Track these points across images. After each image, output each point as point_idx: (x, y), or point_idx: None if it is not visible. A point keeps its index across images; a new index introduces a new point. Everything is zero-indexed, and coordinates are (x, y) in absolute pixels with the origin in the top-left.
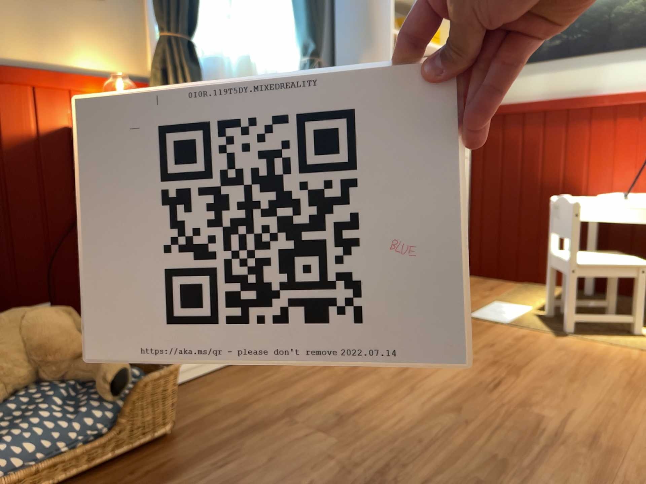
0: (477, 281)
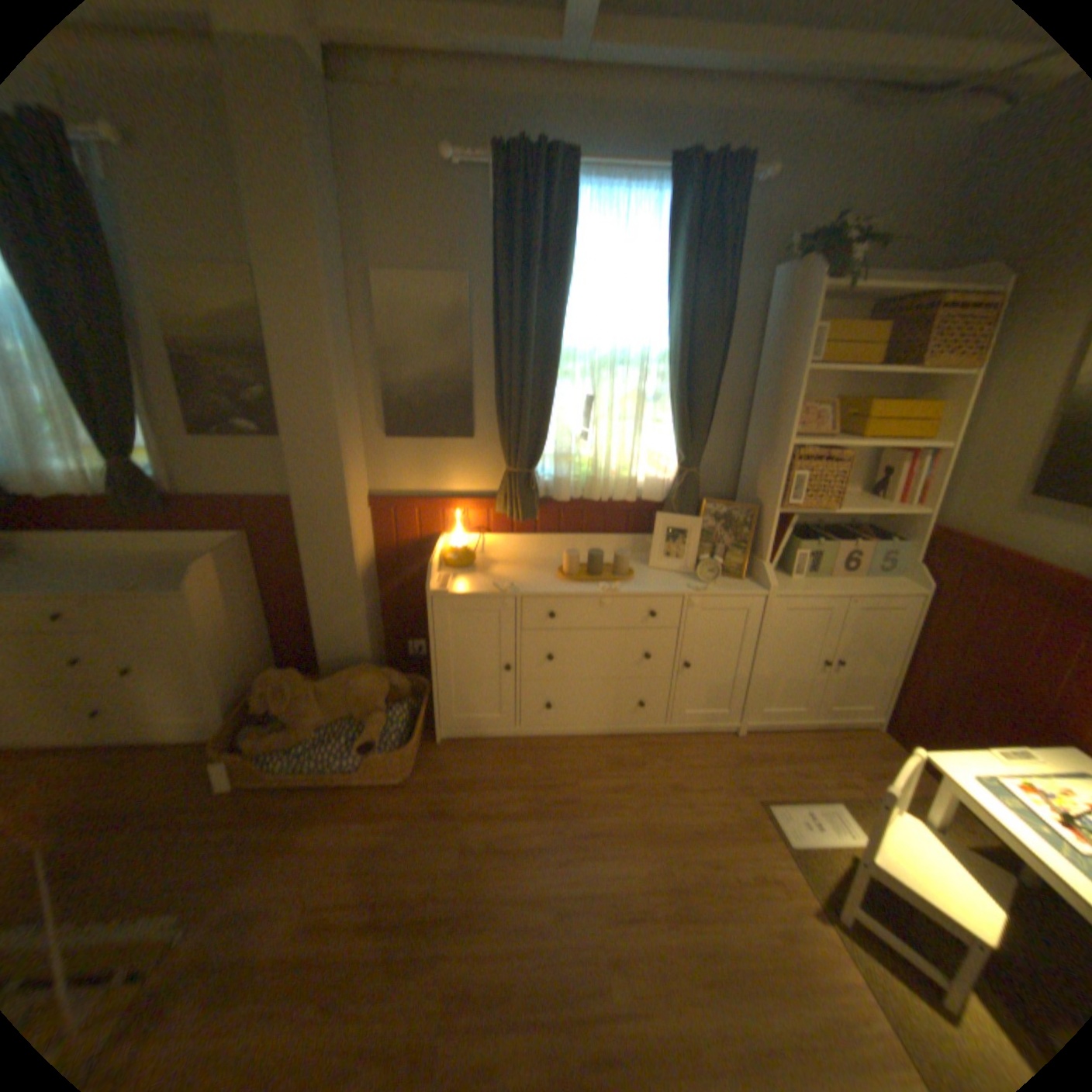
0: (884, 752)
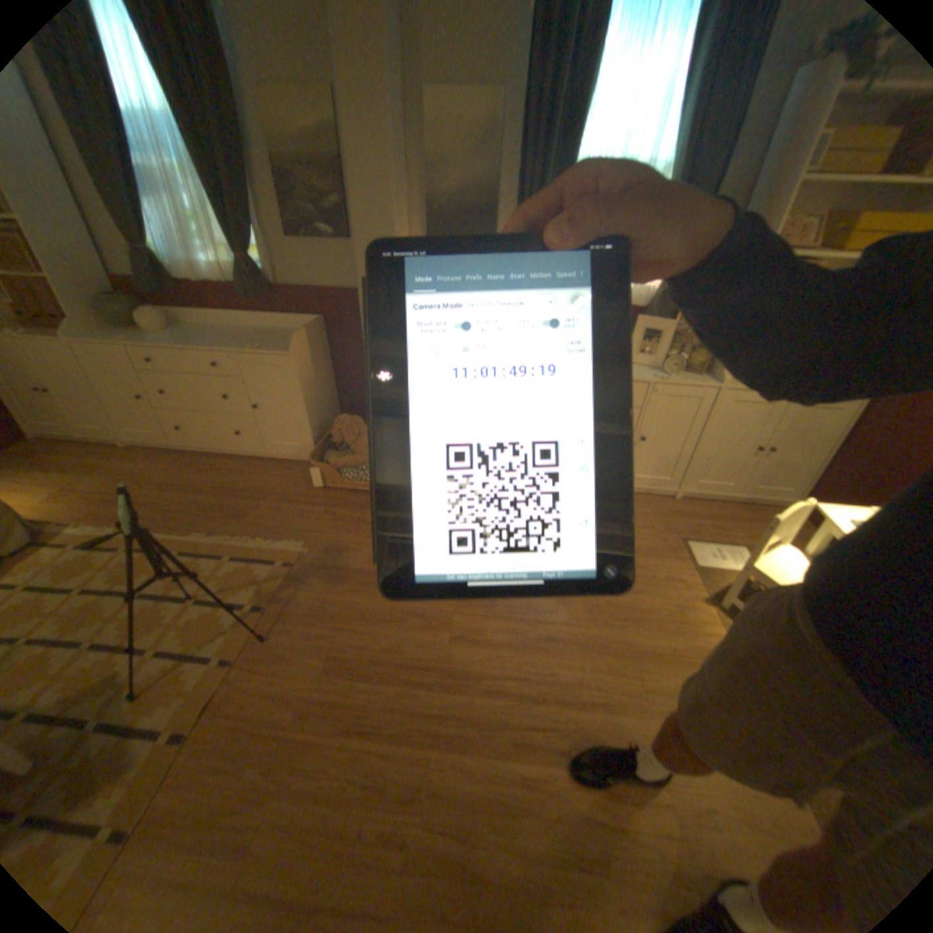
0: None
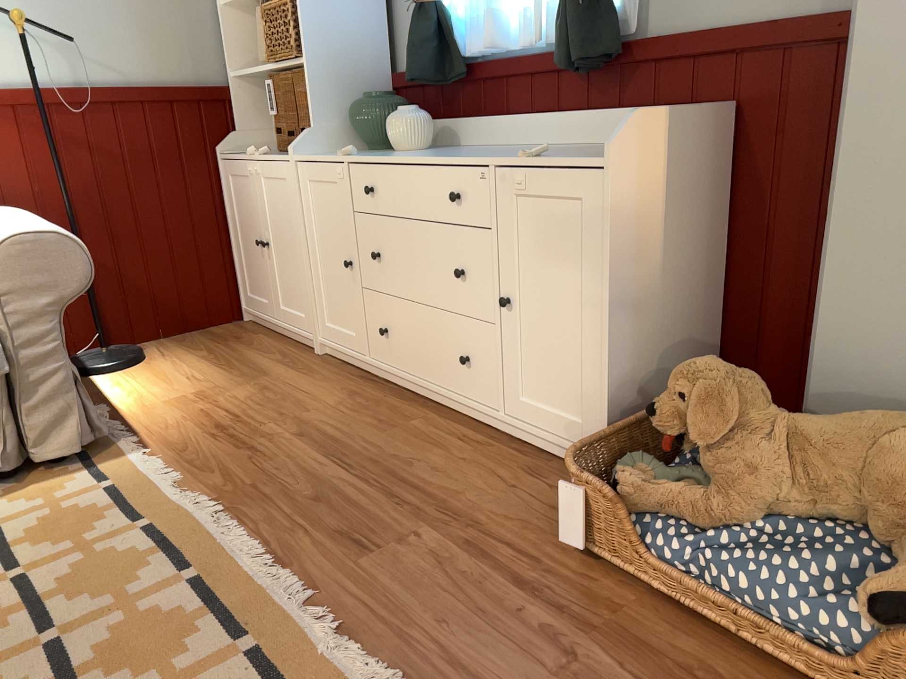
0: None
